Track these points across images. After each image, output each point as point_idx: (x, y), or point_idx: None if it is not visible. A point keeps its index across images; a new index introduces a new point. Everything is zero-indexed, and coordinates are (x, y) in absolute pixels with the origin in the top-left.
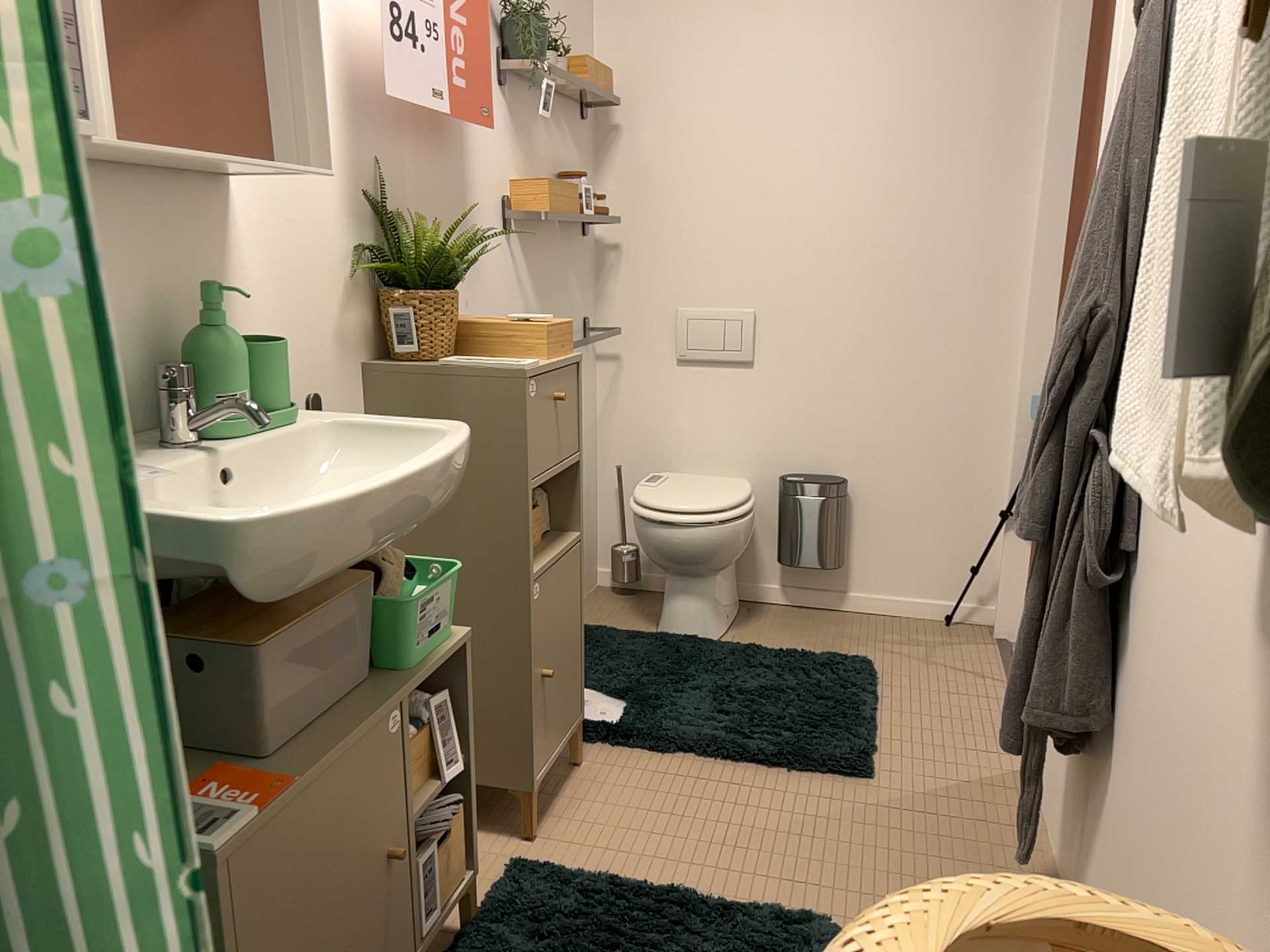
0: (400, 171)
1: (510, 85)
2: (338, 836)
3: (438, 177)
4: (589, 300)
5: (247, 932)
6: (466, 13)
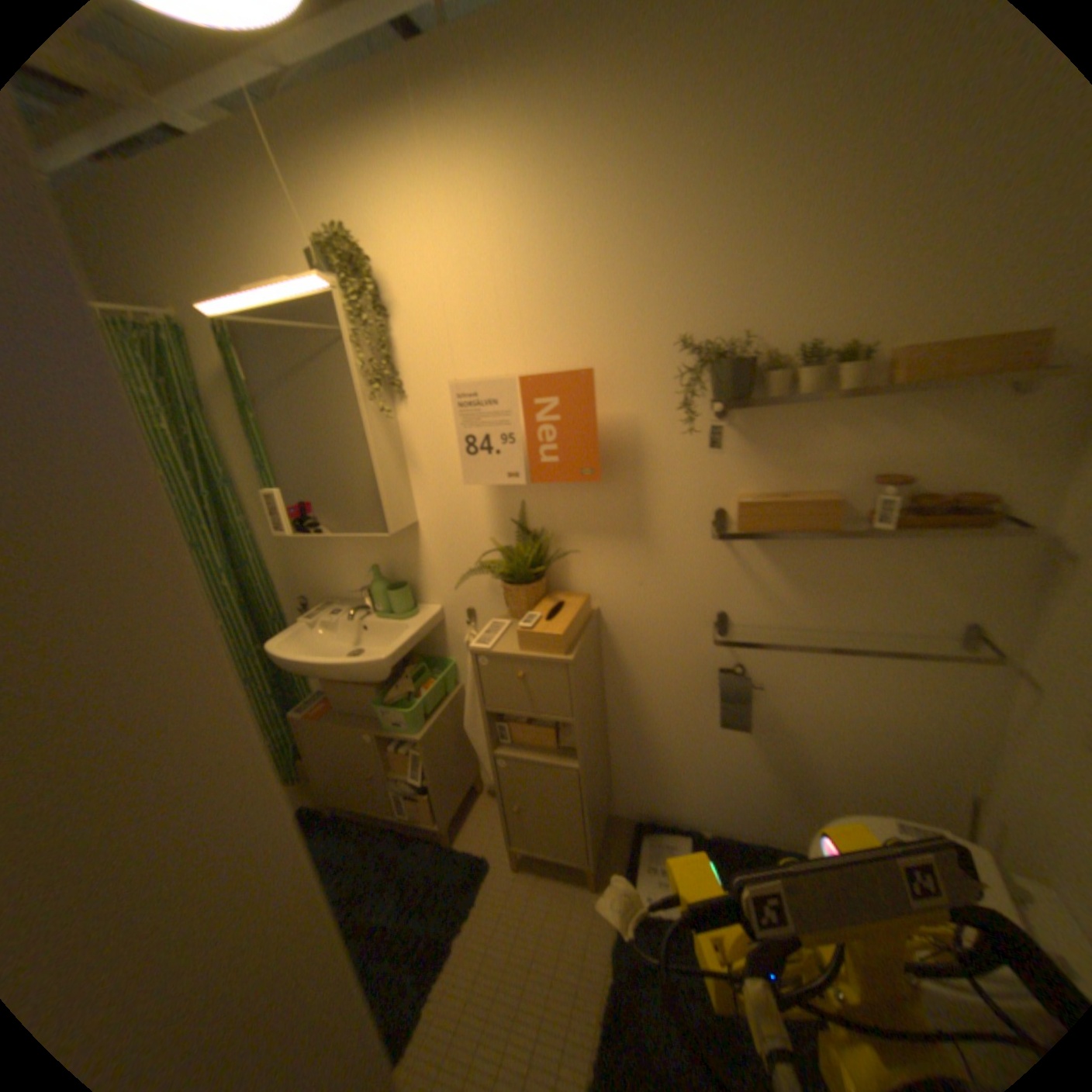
0: (545, 504)
1: (742, 408)
2: (337, 749)
3: (595, 503)
4: (996, 607)
5: (301, 742)
6: (554, 408)
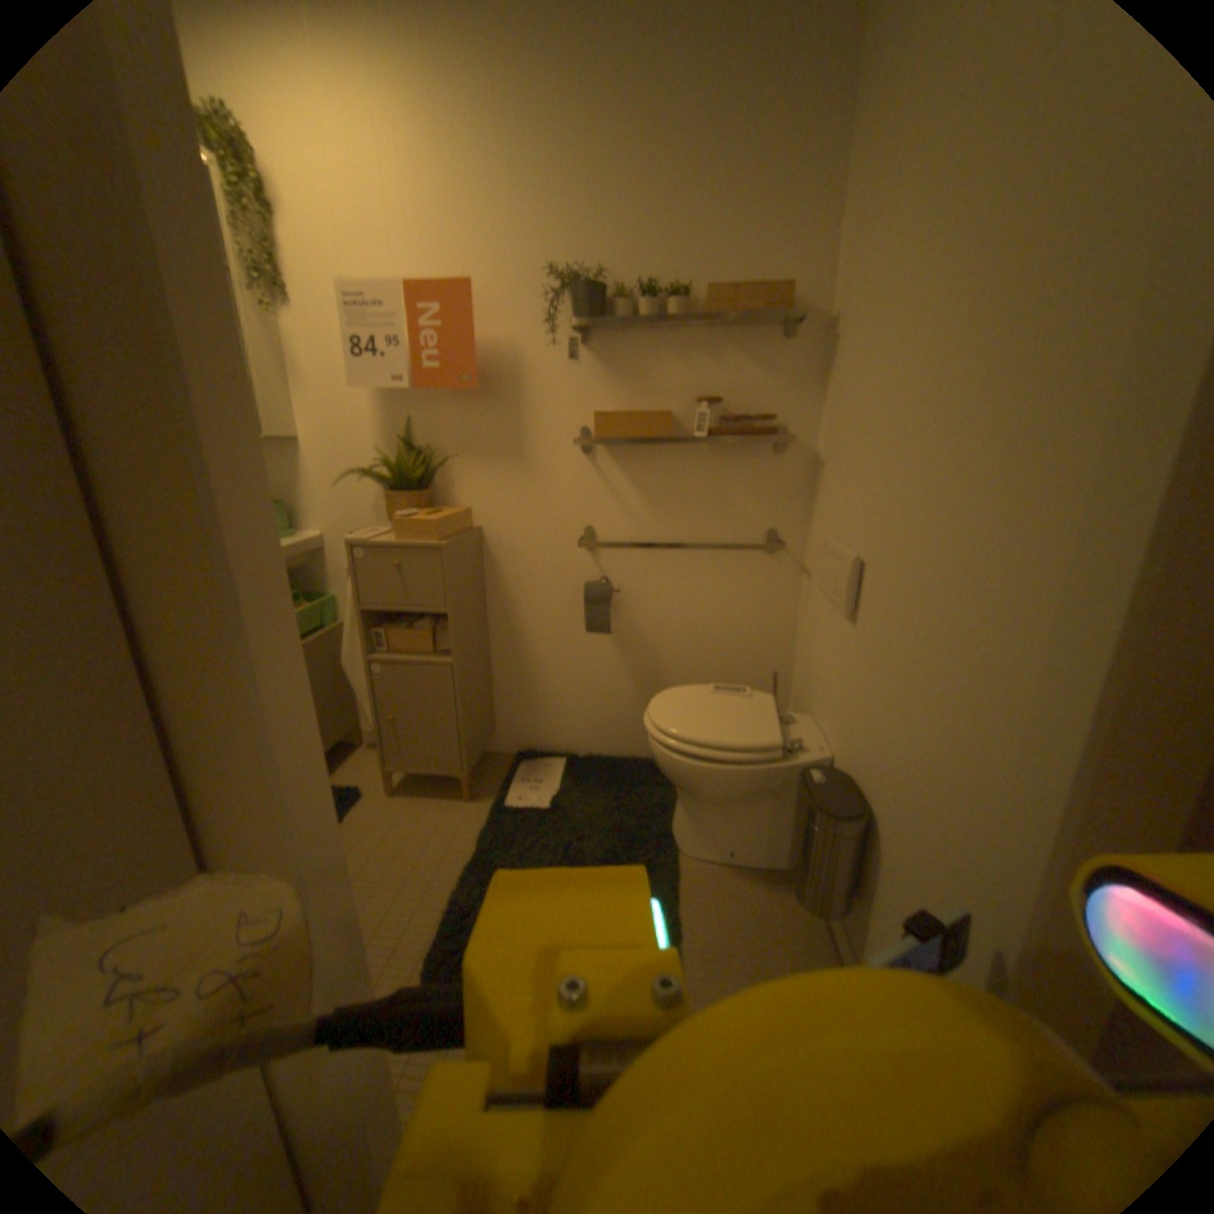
0: (432, 418)
1: (601, 331)
2: None
3: (479, 417)
4: (787, 510)
5: None
6: (438, 310)
